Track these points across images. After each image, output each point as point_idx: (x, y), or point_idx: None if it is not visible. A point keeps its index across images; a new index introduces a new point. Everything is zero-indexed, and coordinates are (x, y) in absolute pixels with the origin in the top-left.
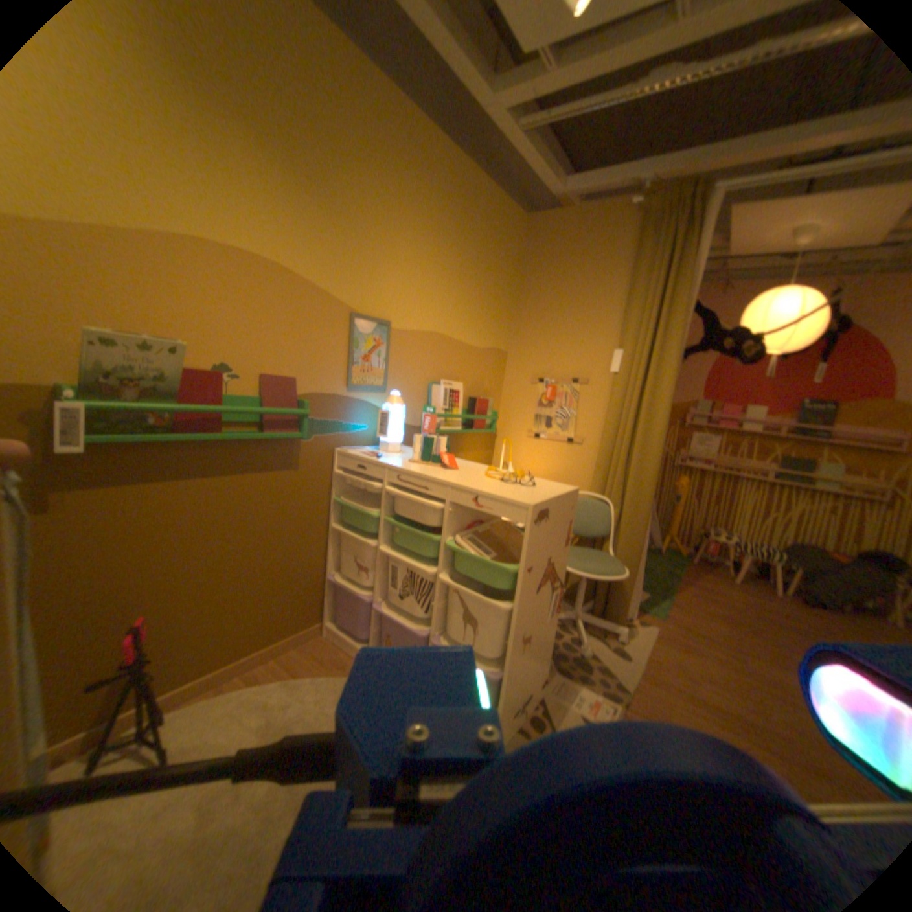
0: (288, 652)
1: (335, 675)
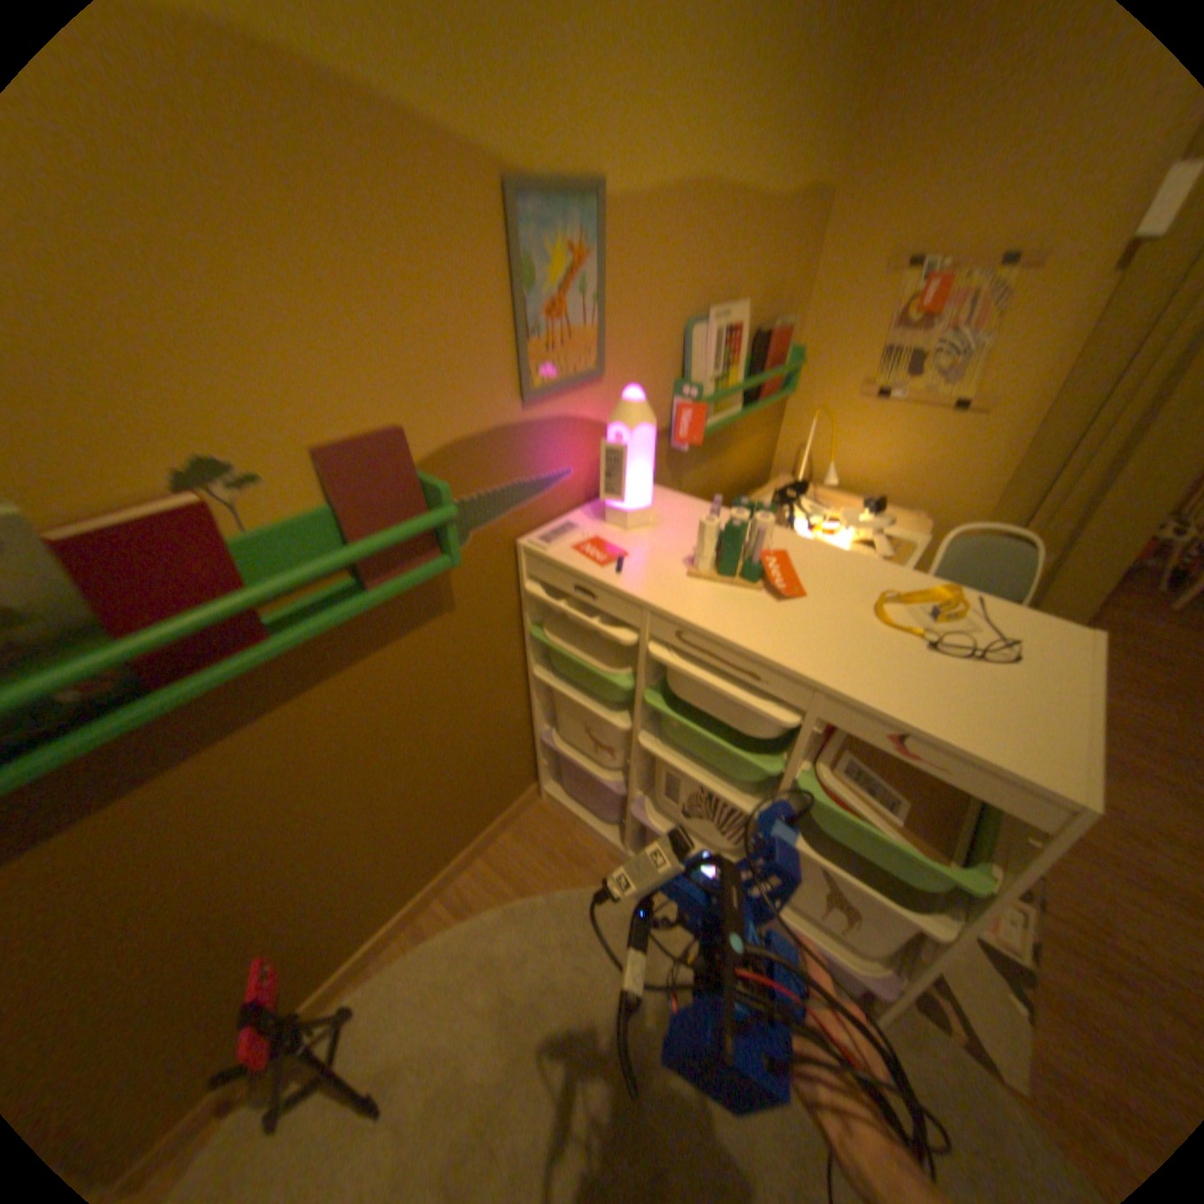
0: (497, 838)
1: (577, 879)
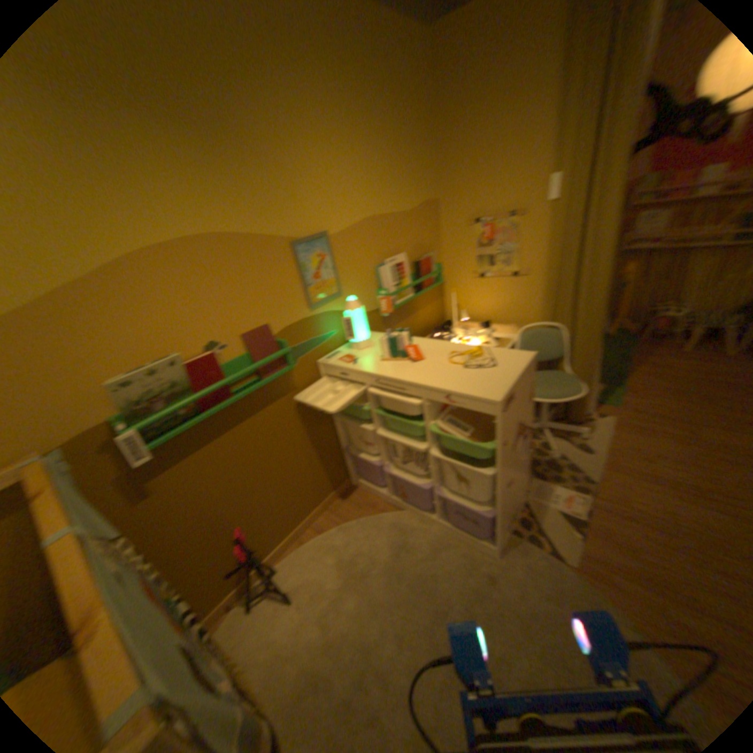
0: (334, 502)
1: (371, 513)
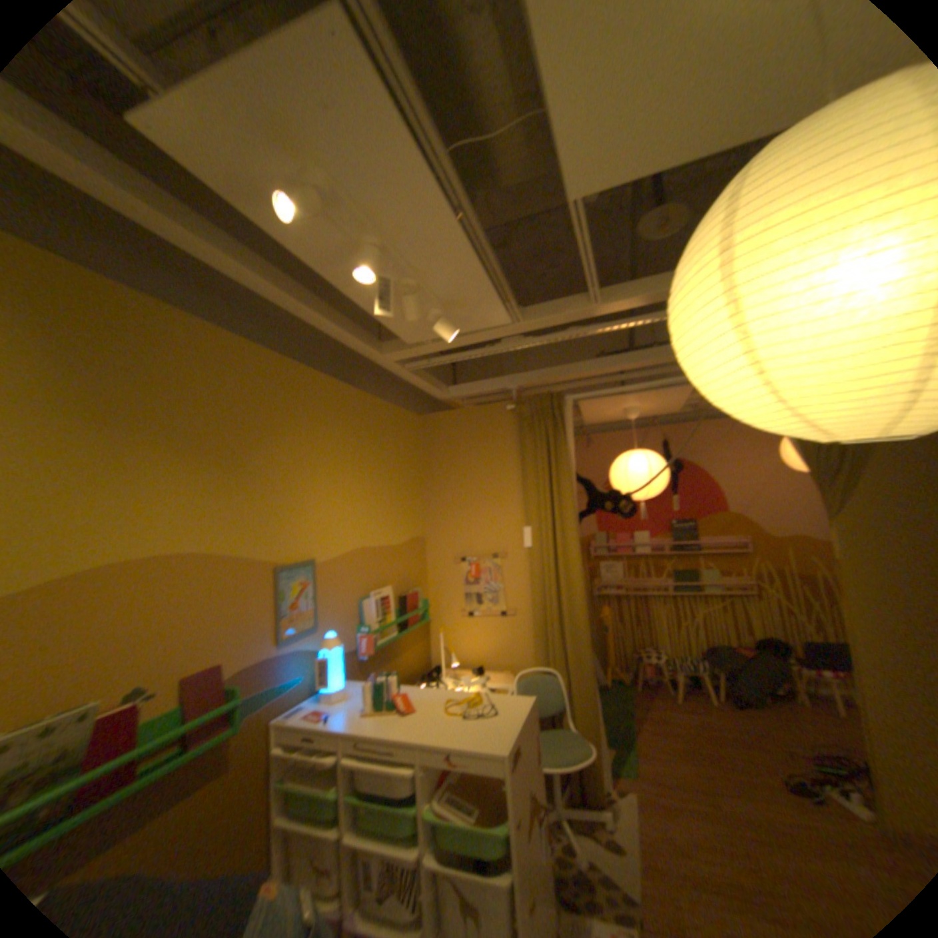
0: None
1: None
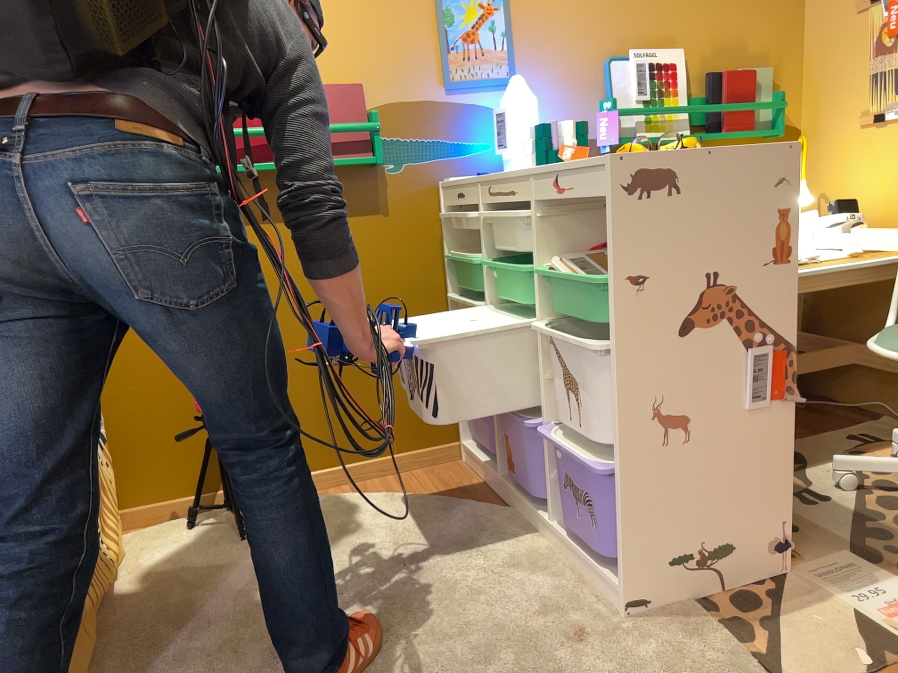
0: (410, 468)
1: (452, 497)
